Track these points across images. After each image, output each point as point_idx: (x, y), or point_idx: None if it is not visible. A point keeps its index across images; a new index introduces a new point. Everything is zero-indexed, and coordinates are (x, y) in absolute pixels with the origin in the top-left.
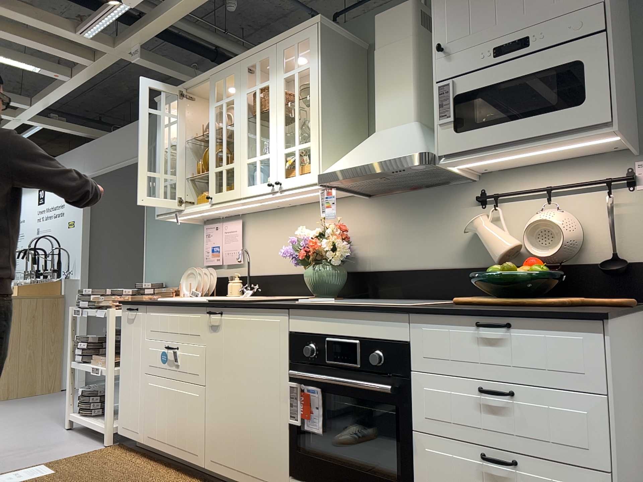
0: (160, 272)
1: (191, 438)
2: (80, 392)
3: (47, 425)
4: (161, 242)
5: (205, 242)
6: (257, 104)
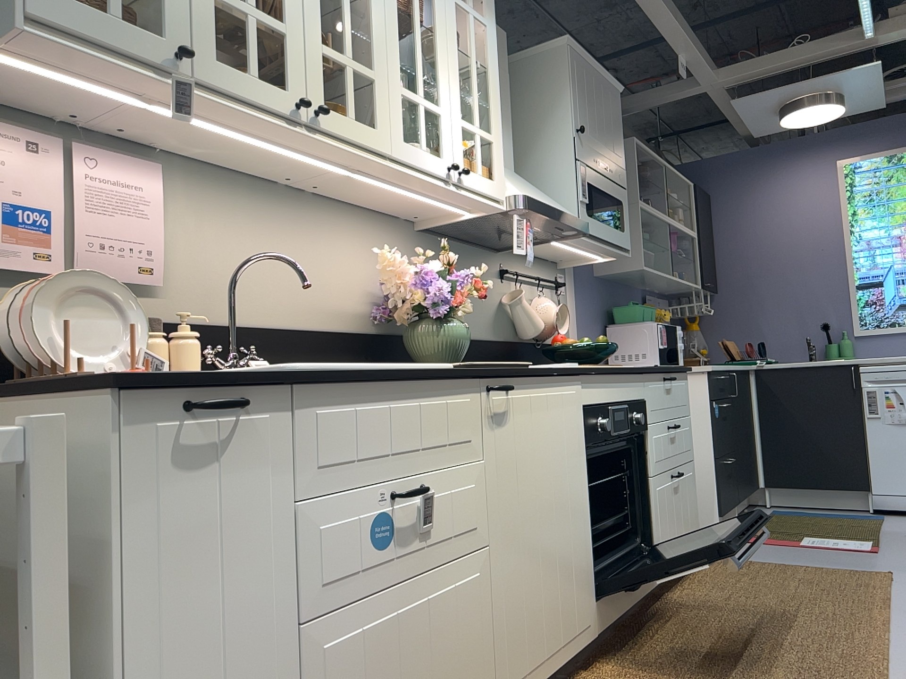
0: None
1: None
2: None
3: None
4: None
5: None
6: None
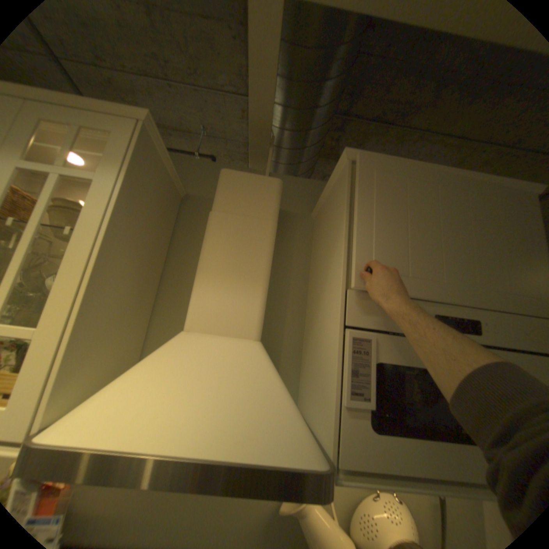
0: None
1: None
2: None
3: None
4: None
5: None
6: None
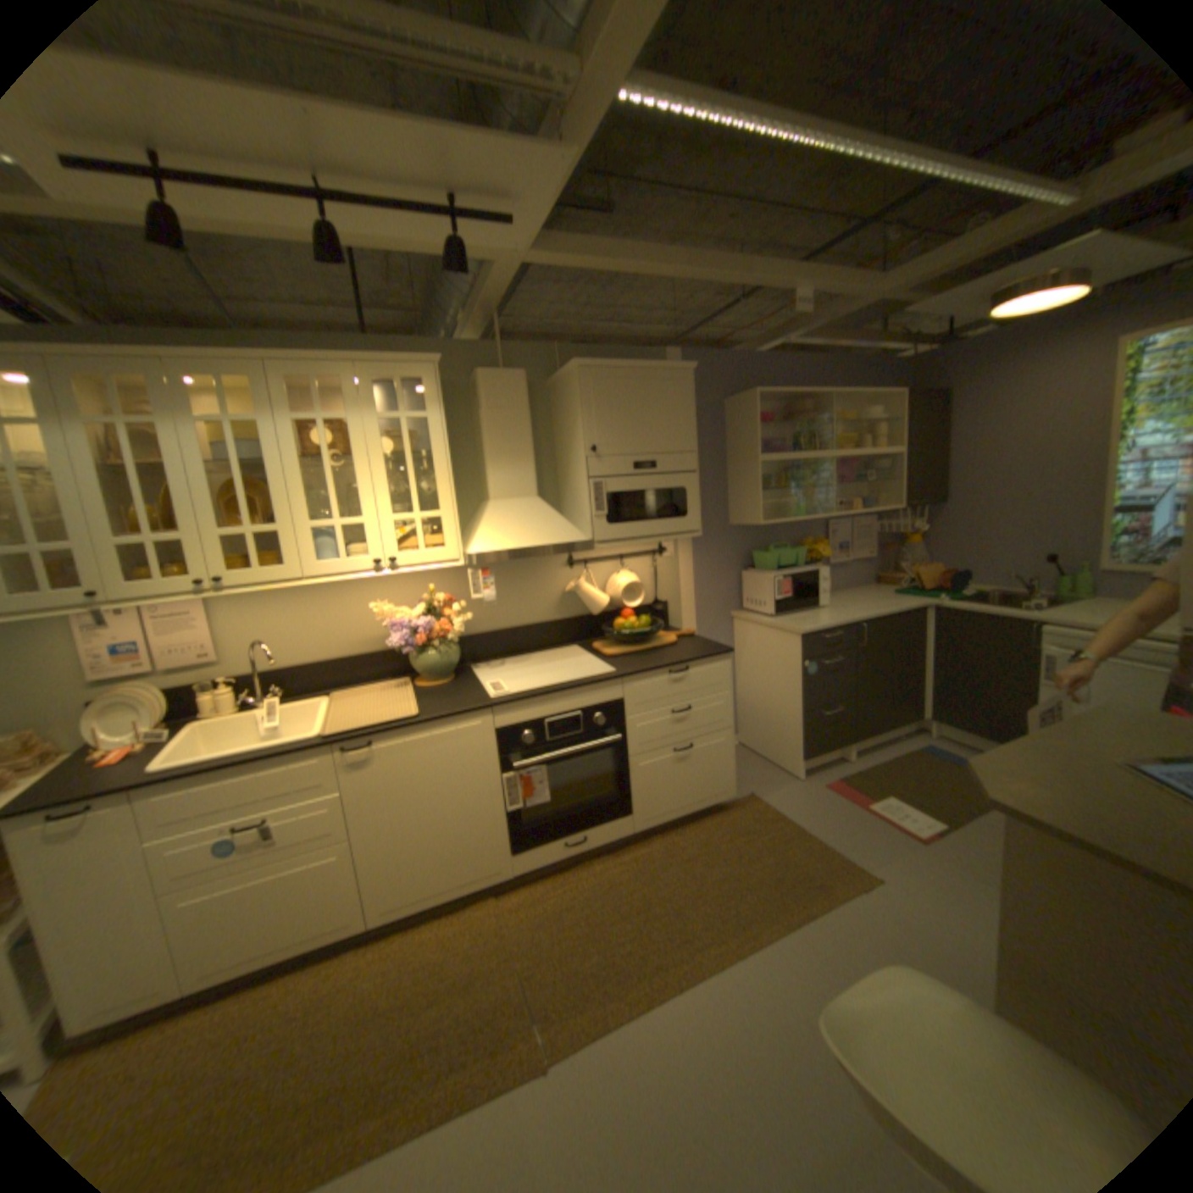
0: None
1: (332, 913)
2: None
3: None
4: None
5: (85, 641)
6: (316, 440)
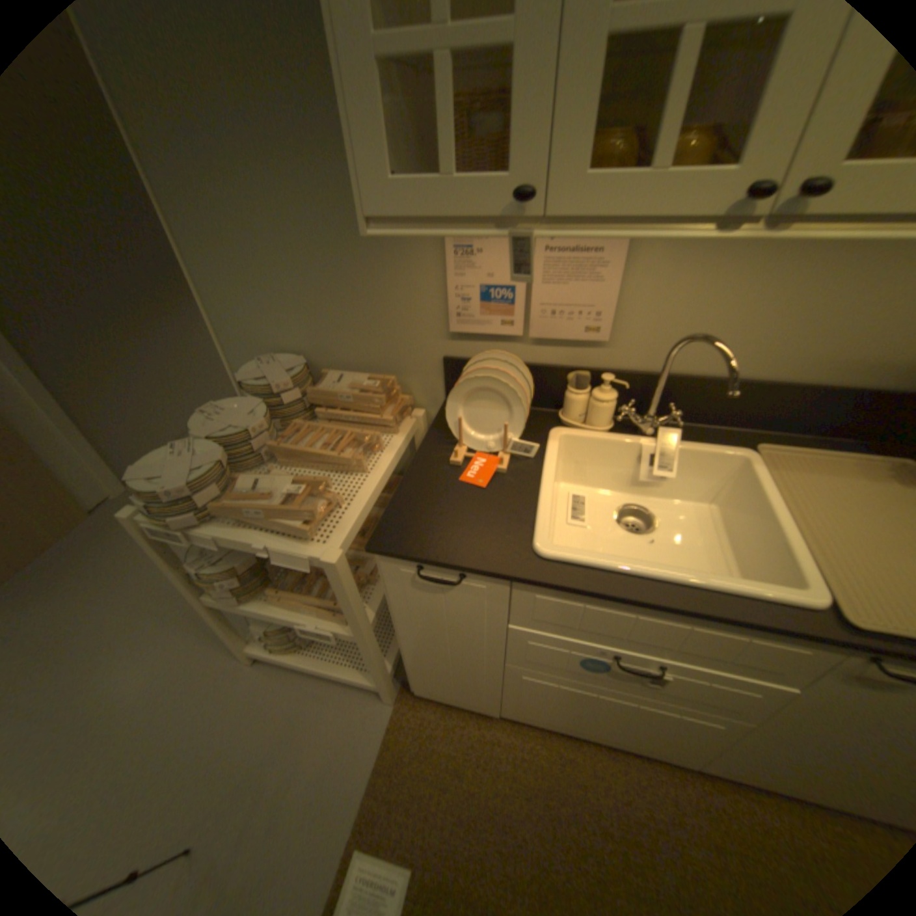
0: (270, 328)
1: (676, 751)
2: (256, 632)
3: (191, 663)
4: (241, 244)
5: (454, 271)
6: None
